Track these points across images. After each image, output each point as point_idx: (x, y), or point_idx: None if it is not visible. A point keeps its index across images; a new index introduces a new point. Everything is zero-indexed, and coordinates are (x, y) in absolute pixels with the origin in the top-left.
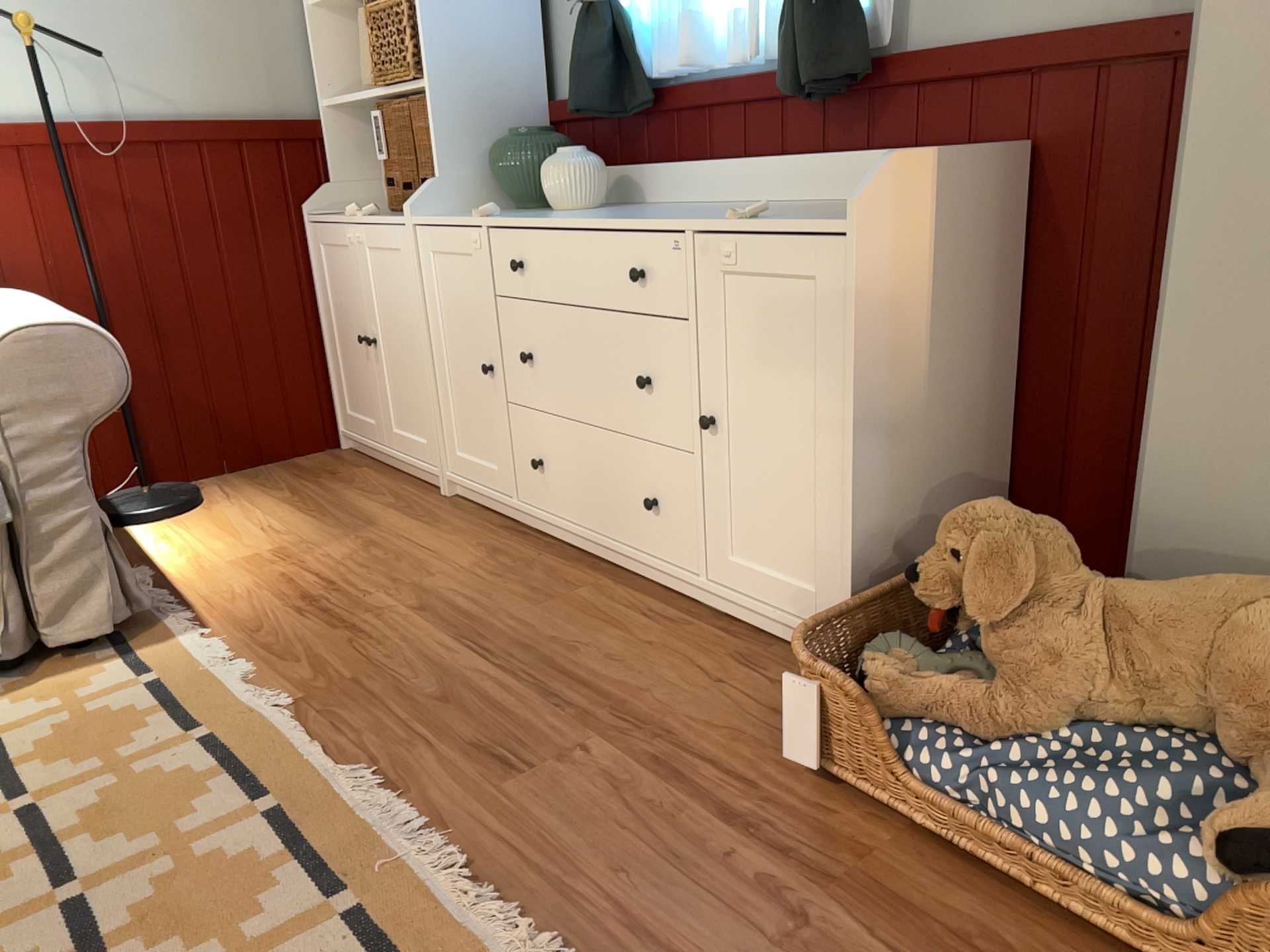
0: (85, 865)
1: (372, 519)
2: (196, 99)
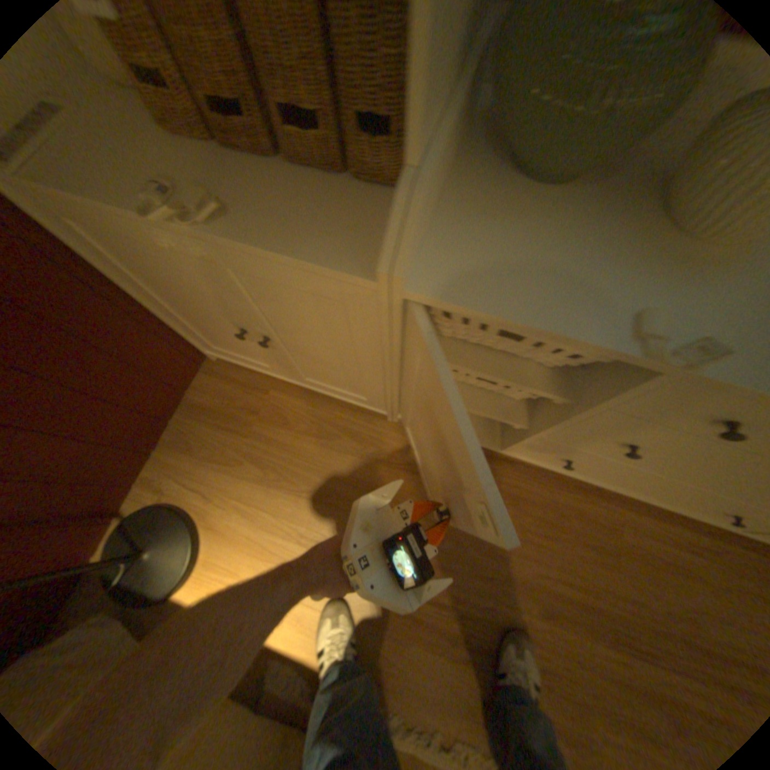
0: None
1: (373, 484)
2: None
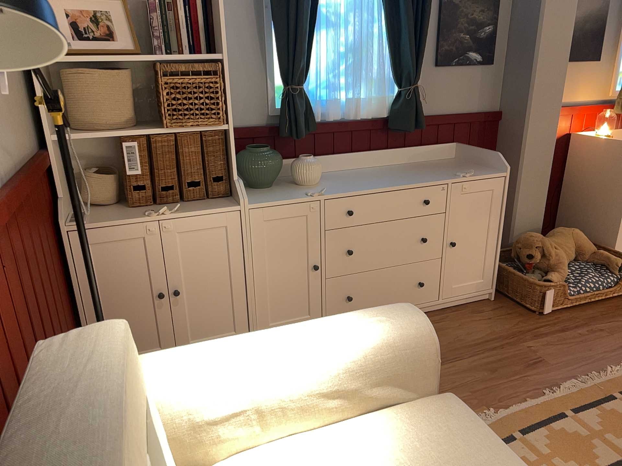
0: (615, 462)
1: None
2: (12, 145)
